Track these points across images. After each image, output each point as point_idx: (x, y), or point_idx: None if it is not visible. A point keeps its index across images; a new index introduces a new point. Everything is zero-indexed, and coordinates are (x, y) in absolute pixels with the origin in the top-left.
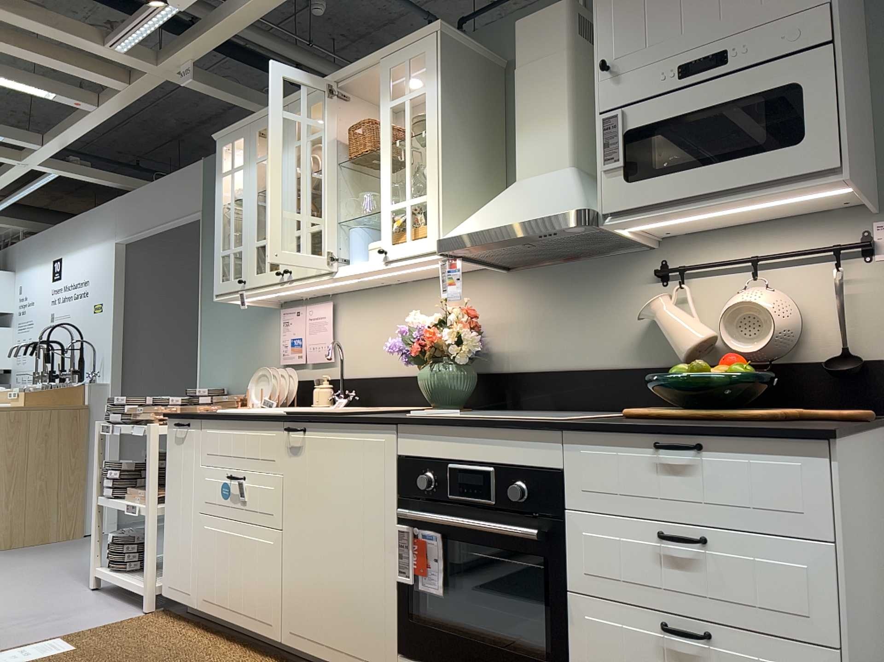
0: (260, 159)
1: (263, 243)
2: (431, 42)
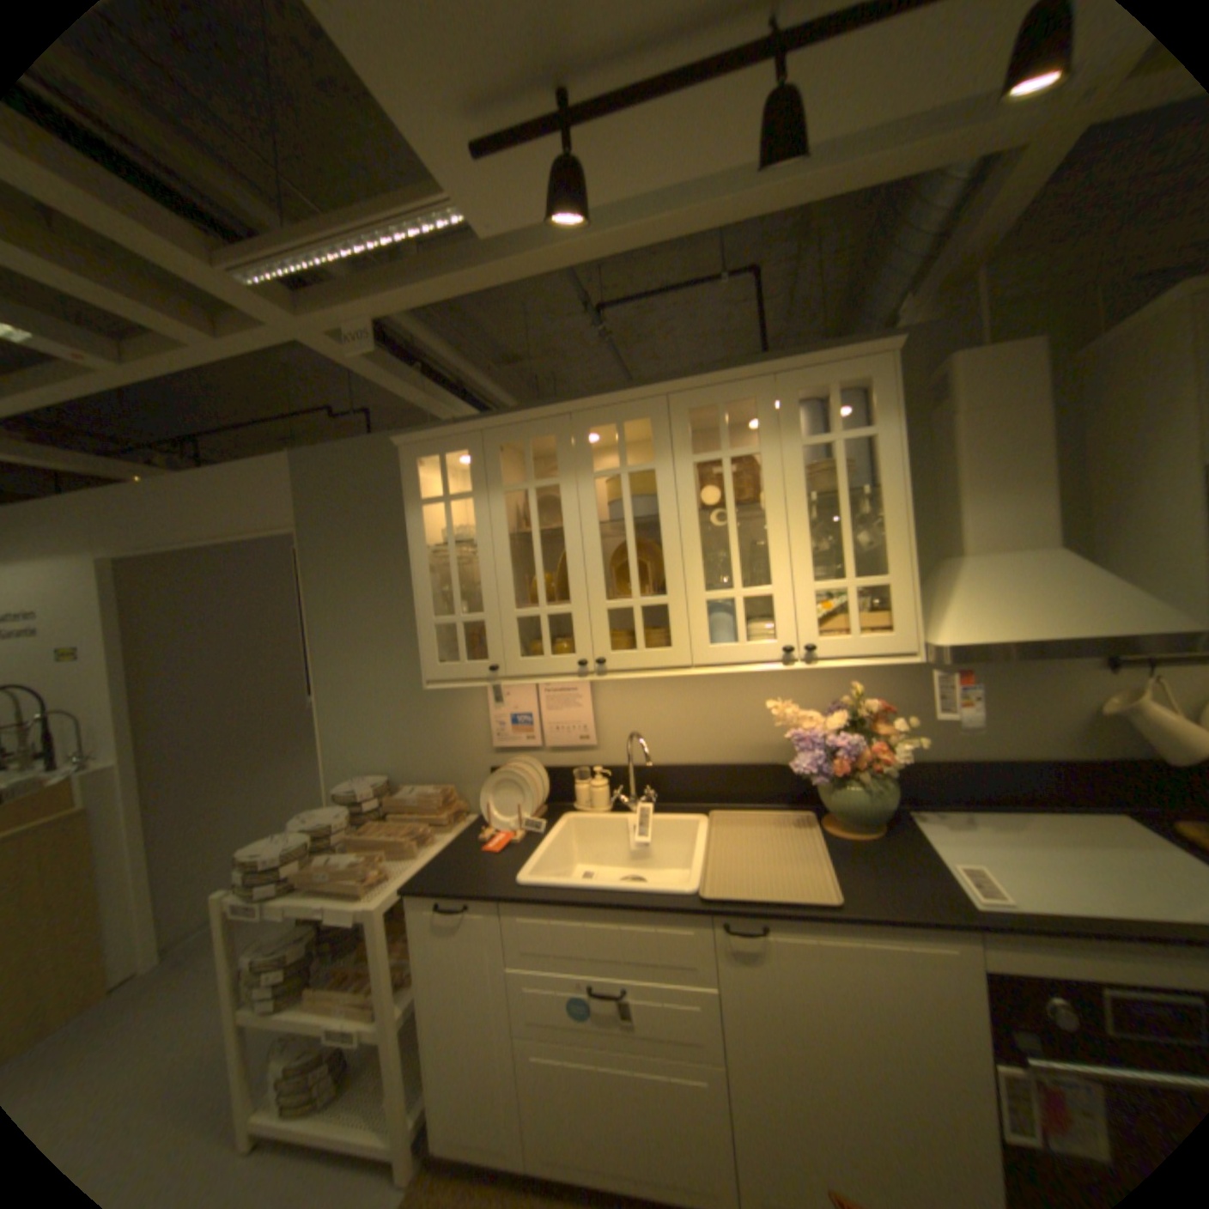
0: (511, 486)
1: (535, 614)
2: (887, 360)
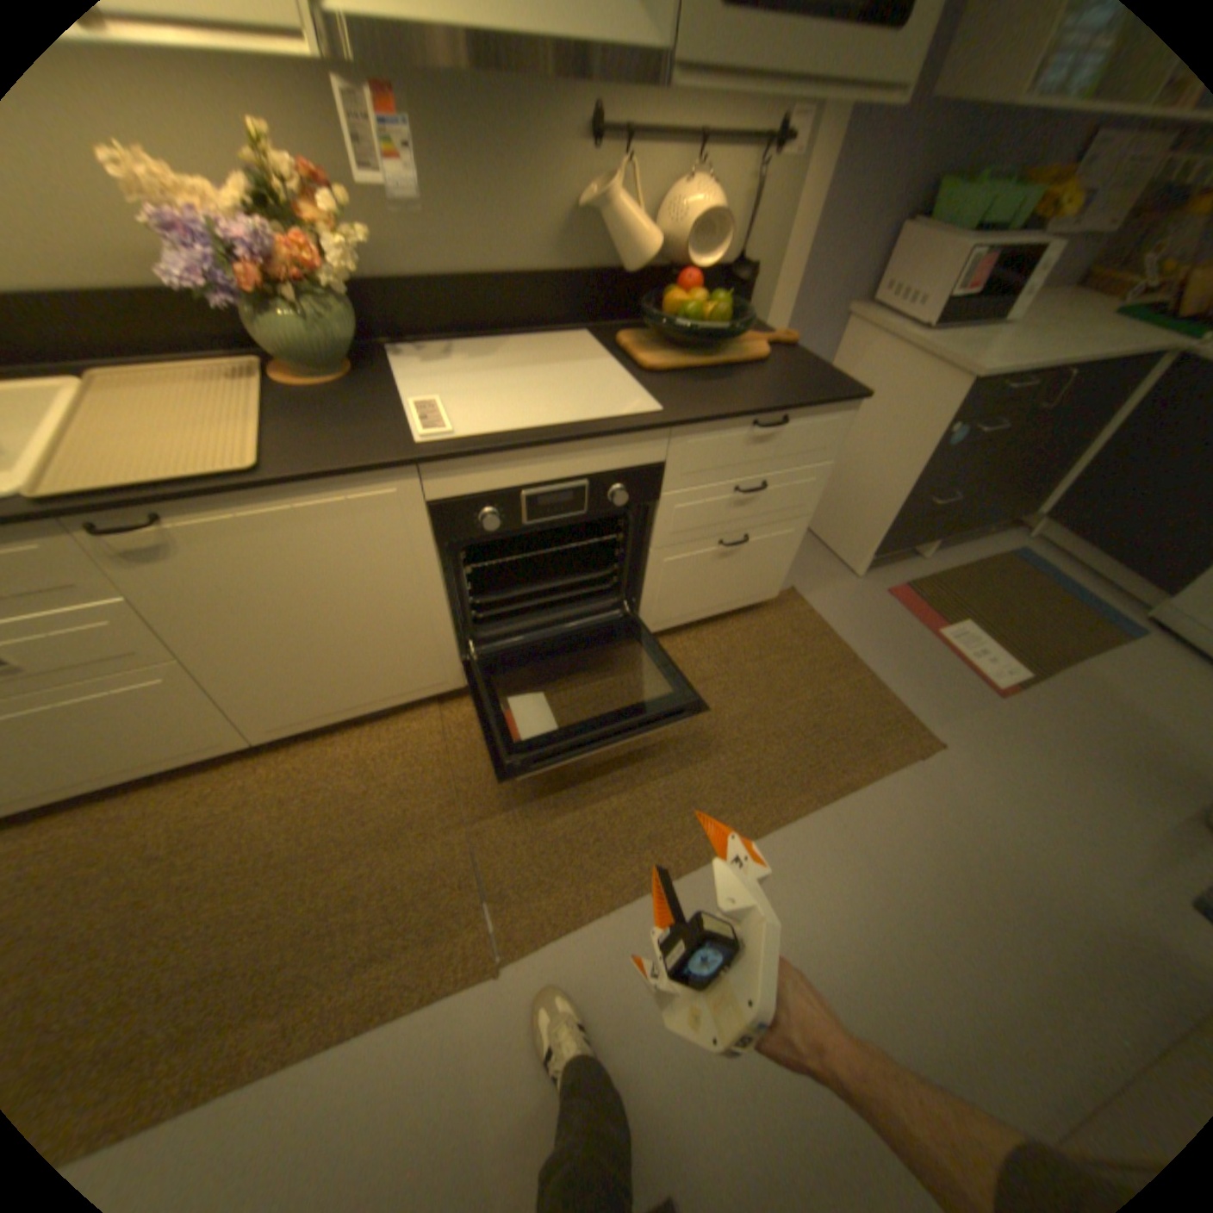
0: None
1: None
2: None
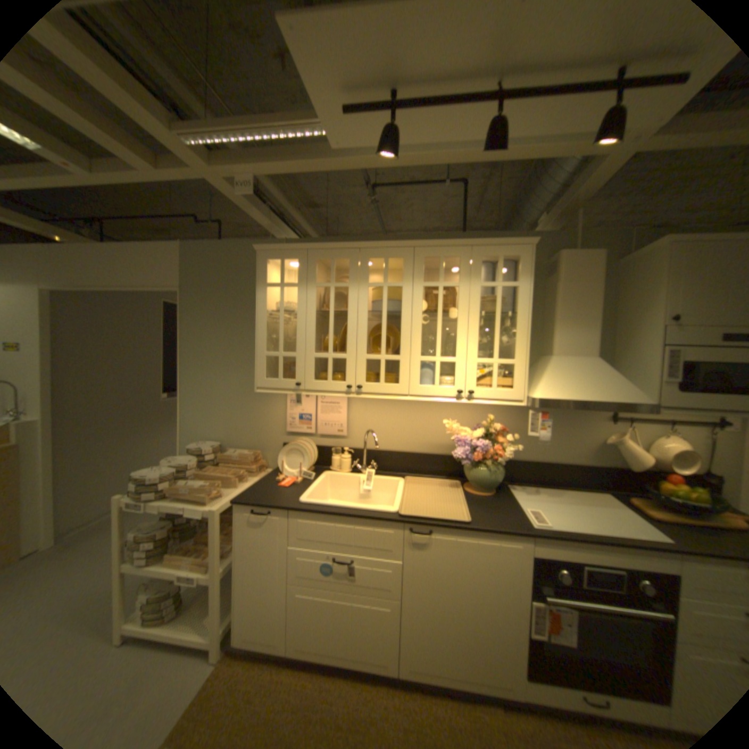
0: (321, 284)
1: (325, 357)
2: (528, 249)
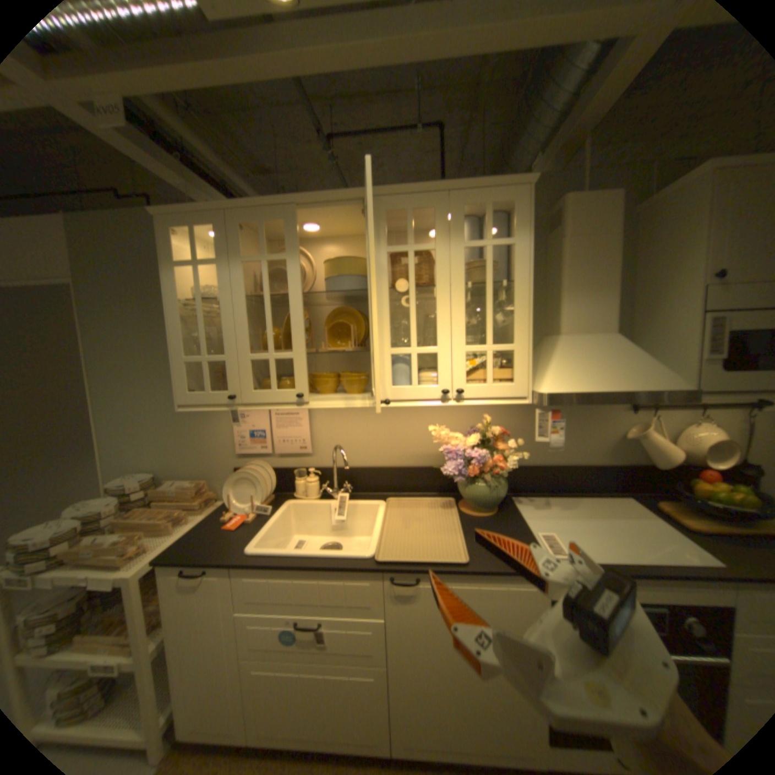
0: (248, 258)
1: (264, 358)
2: (525, 190)
